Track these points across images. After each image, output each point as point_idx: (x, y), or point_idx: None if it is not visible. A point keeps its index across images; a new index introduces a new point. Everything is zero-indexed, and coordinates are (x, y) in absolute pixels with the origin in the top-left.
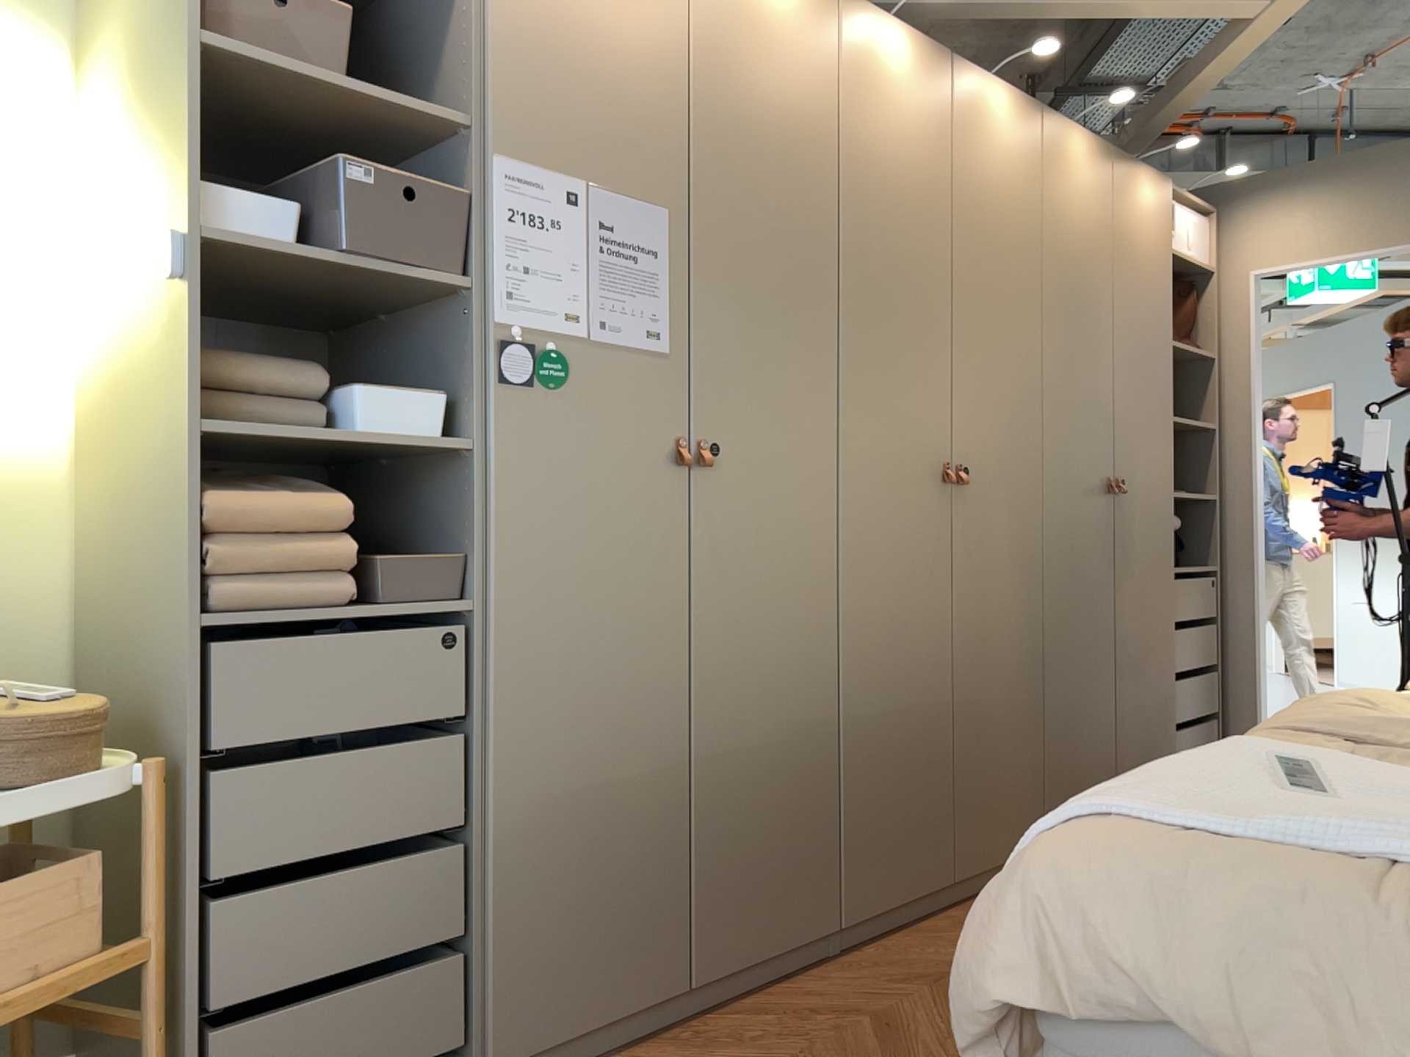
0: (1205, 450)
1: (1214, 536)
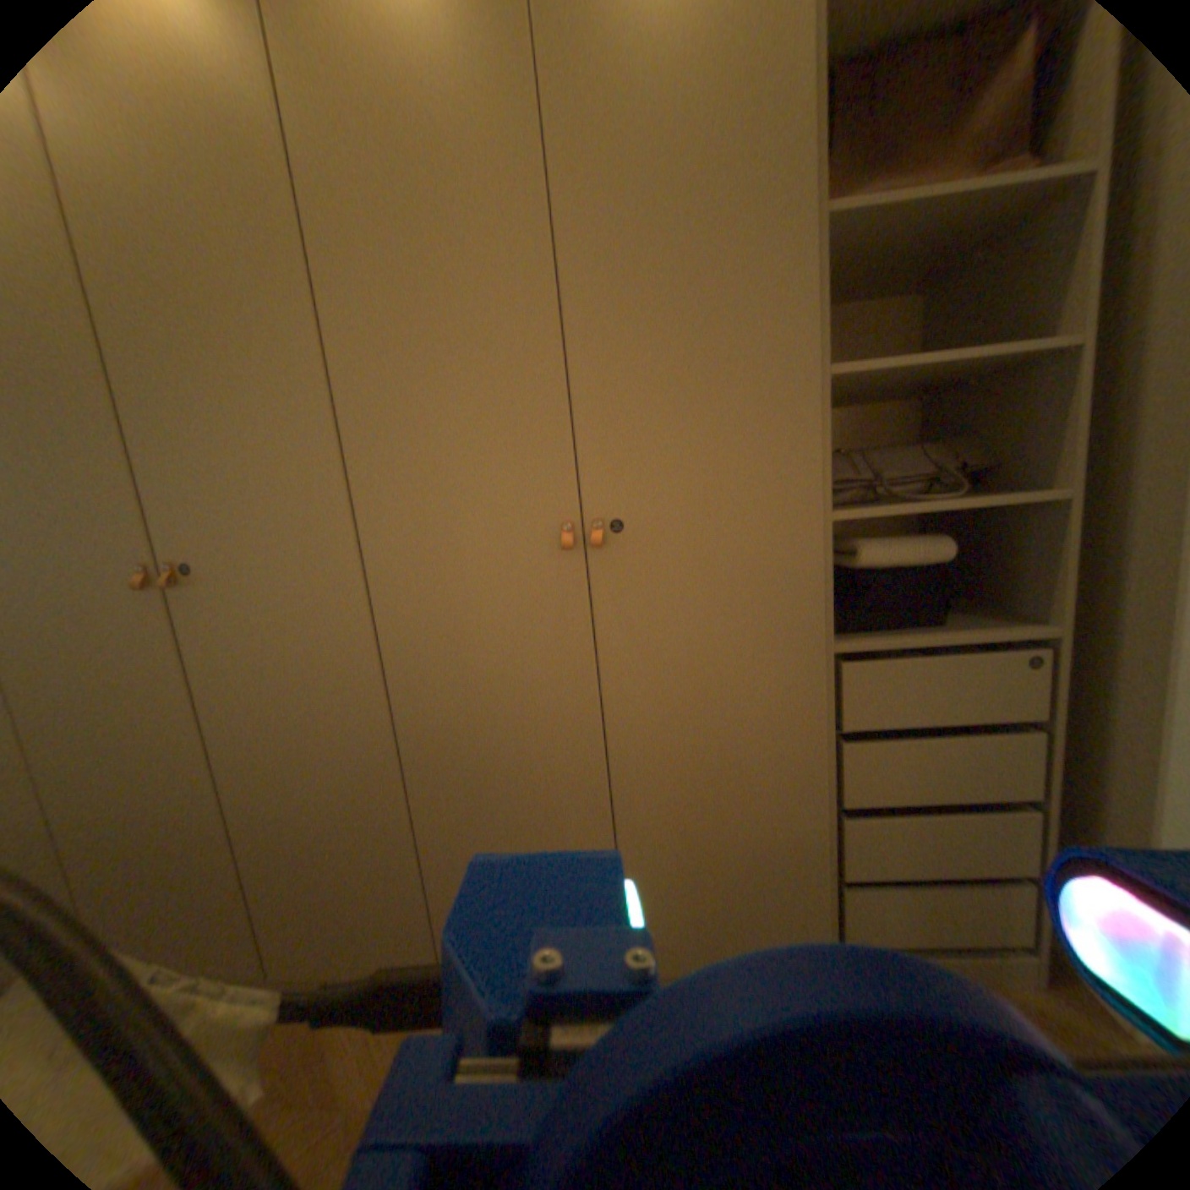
0: (1067, 395)
1: (1067, 574)
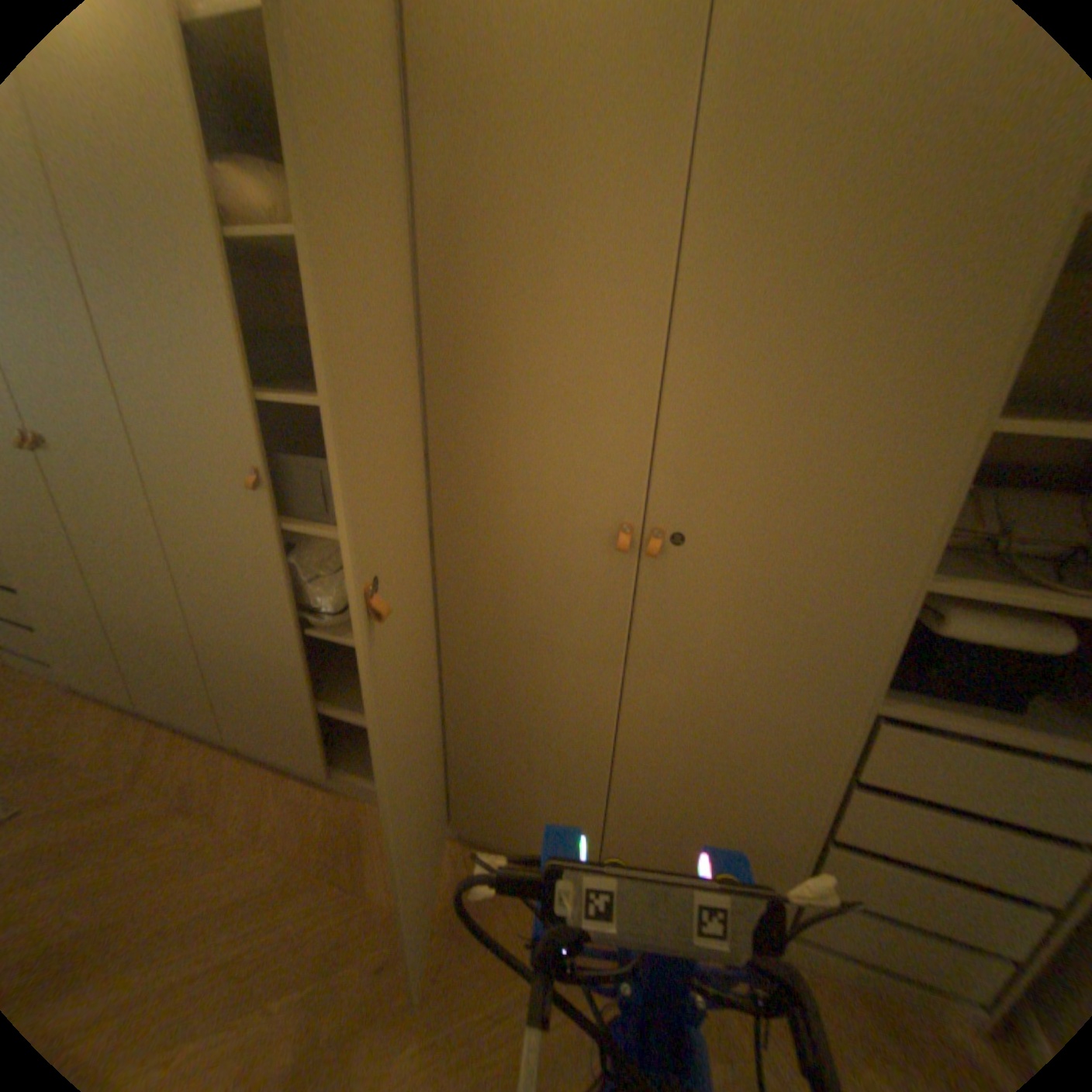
0: None
1: None
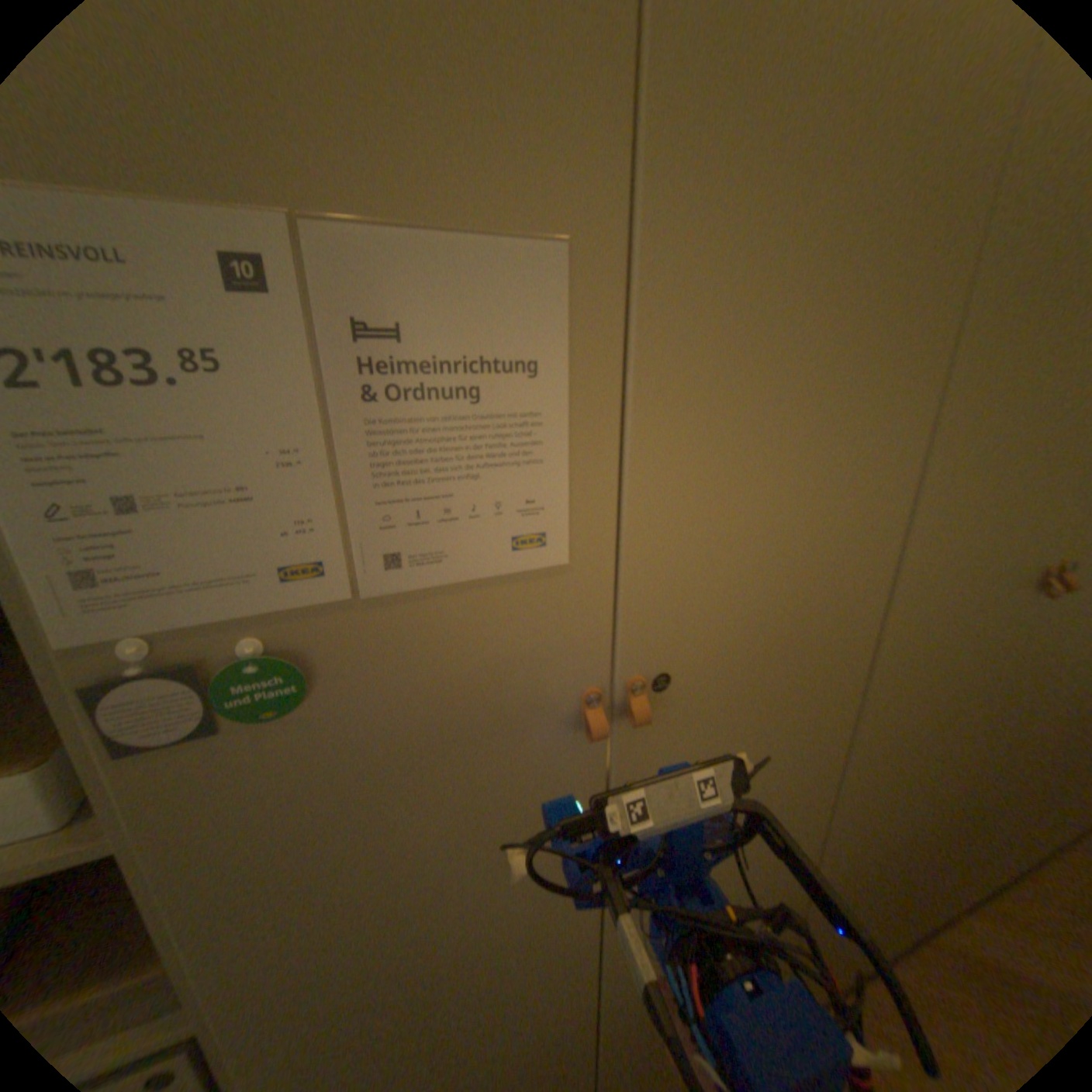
0: None
1: None
